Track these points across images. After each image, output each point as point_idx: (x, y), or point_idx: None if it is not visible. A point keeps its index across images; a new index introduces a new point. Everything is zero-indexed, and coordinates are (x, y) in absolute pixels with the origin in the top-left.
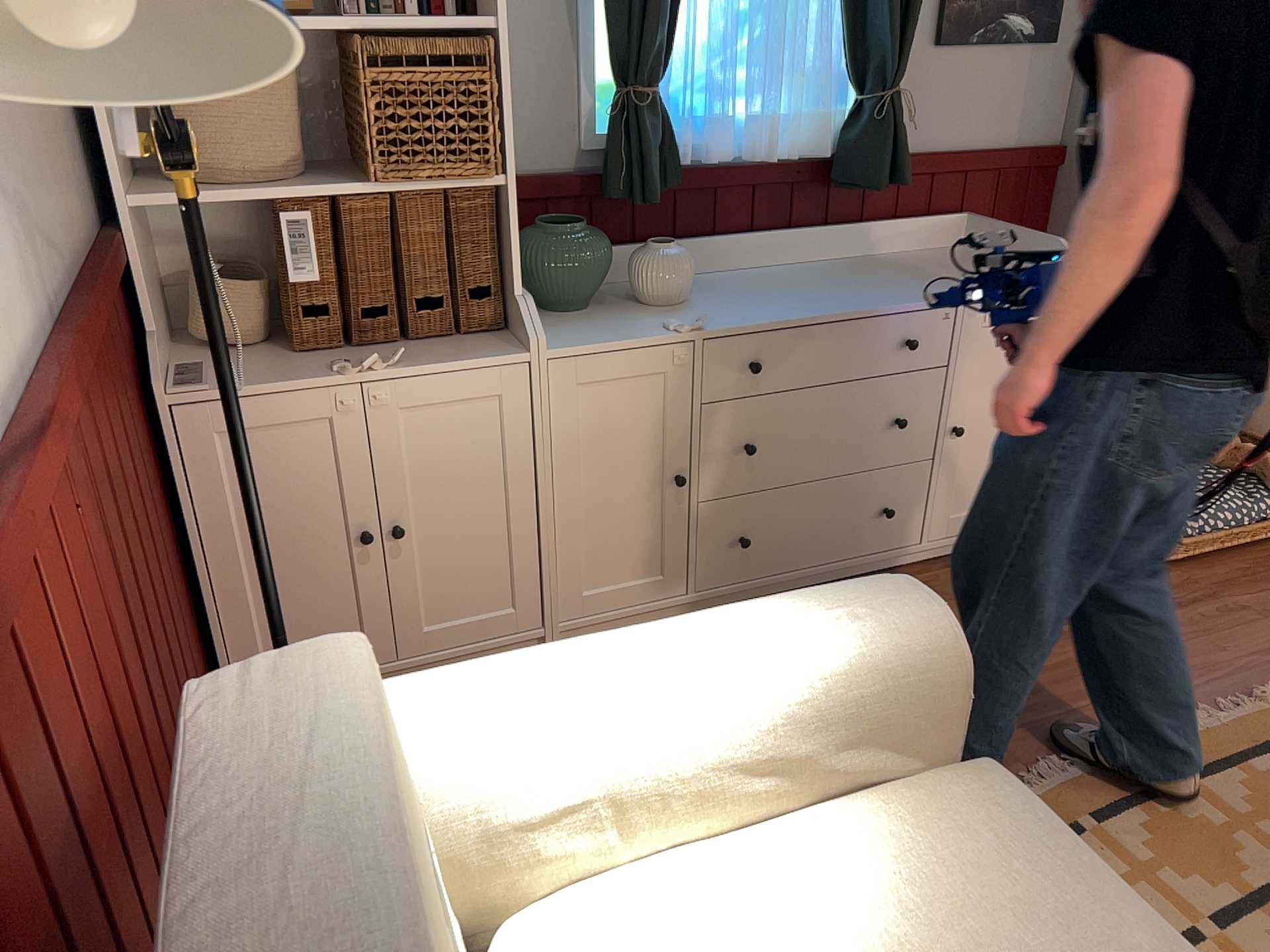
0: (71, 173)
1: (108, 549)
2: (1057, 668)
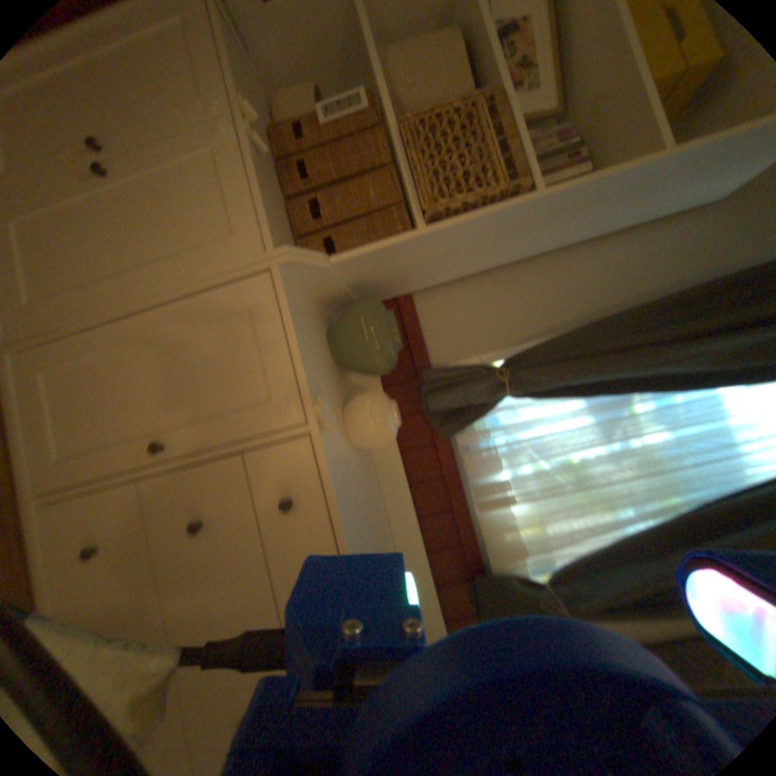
0: None
1: None
2: None
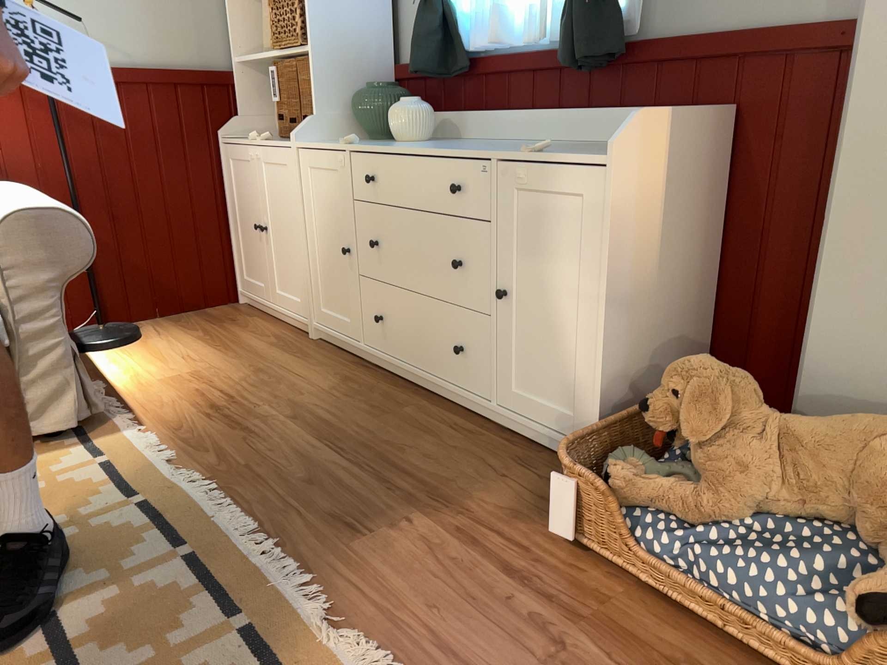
0: (194, 42)
1: (81, 145)
2: (353, 493)
